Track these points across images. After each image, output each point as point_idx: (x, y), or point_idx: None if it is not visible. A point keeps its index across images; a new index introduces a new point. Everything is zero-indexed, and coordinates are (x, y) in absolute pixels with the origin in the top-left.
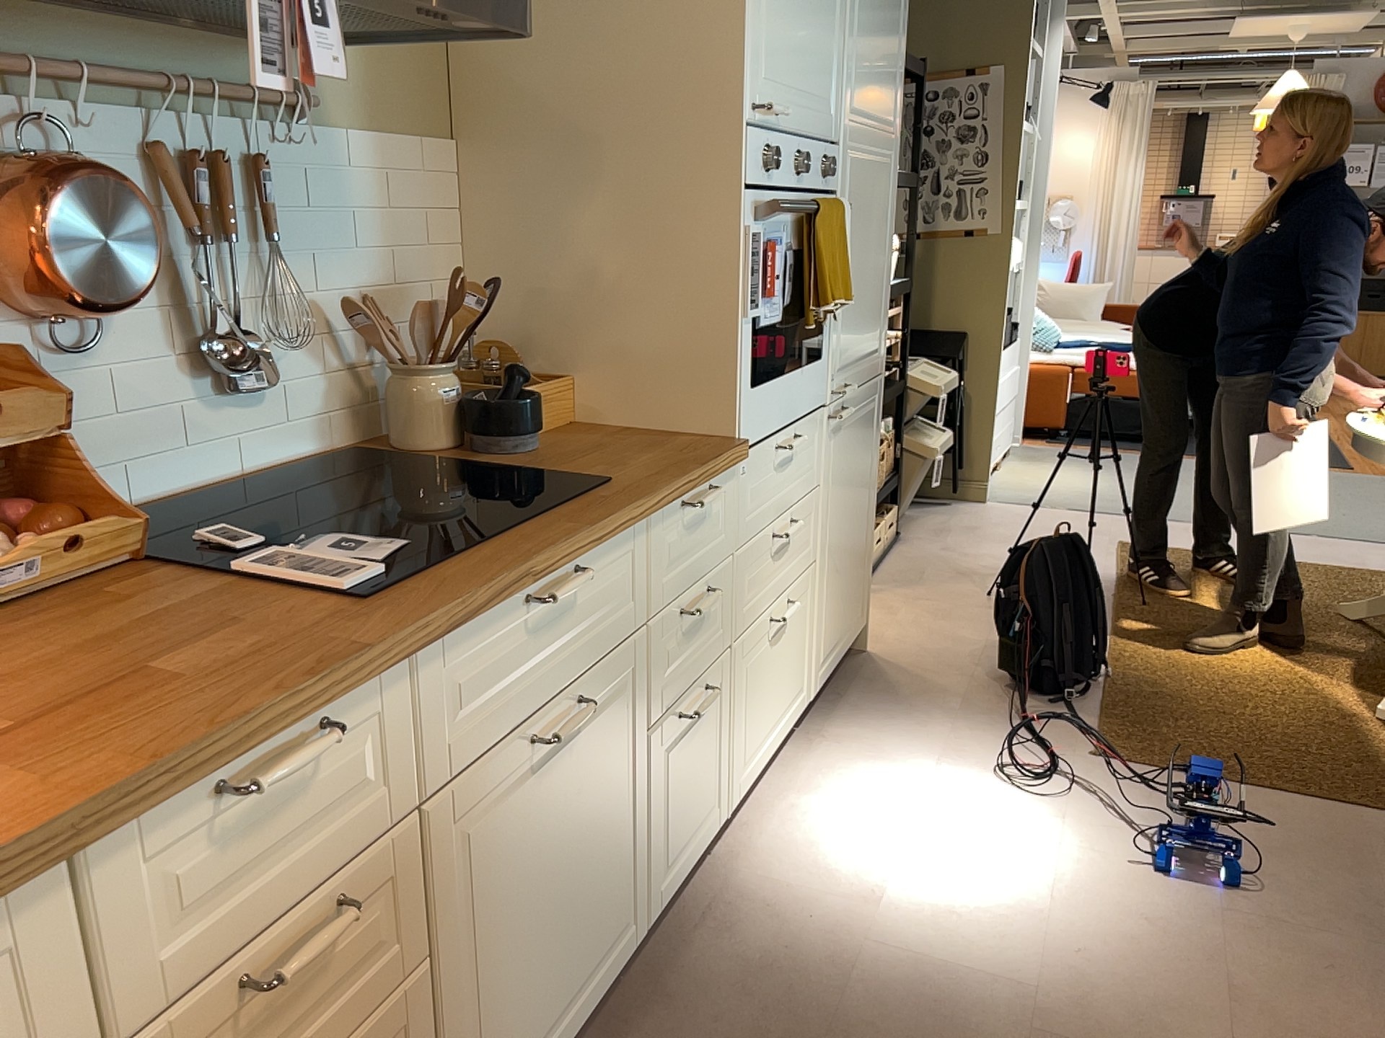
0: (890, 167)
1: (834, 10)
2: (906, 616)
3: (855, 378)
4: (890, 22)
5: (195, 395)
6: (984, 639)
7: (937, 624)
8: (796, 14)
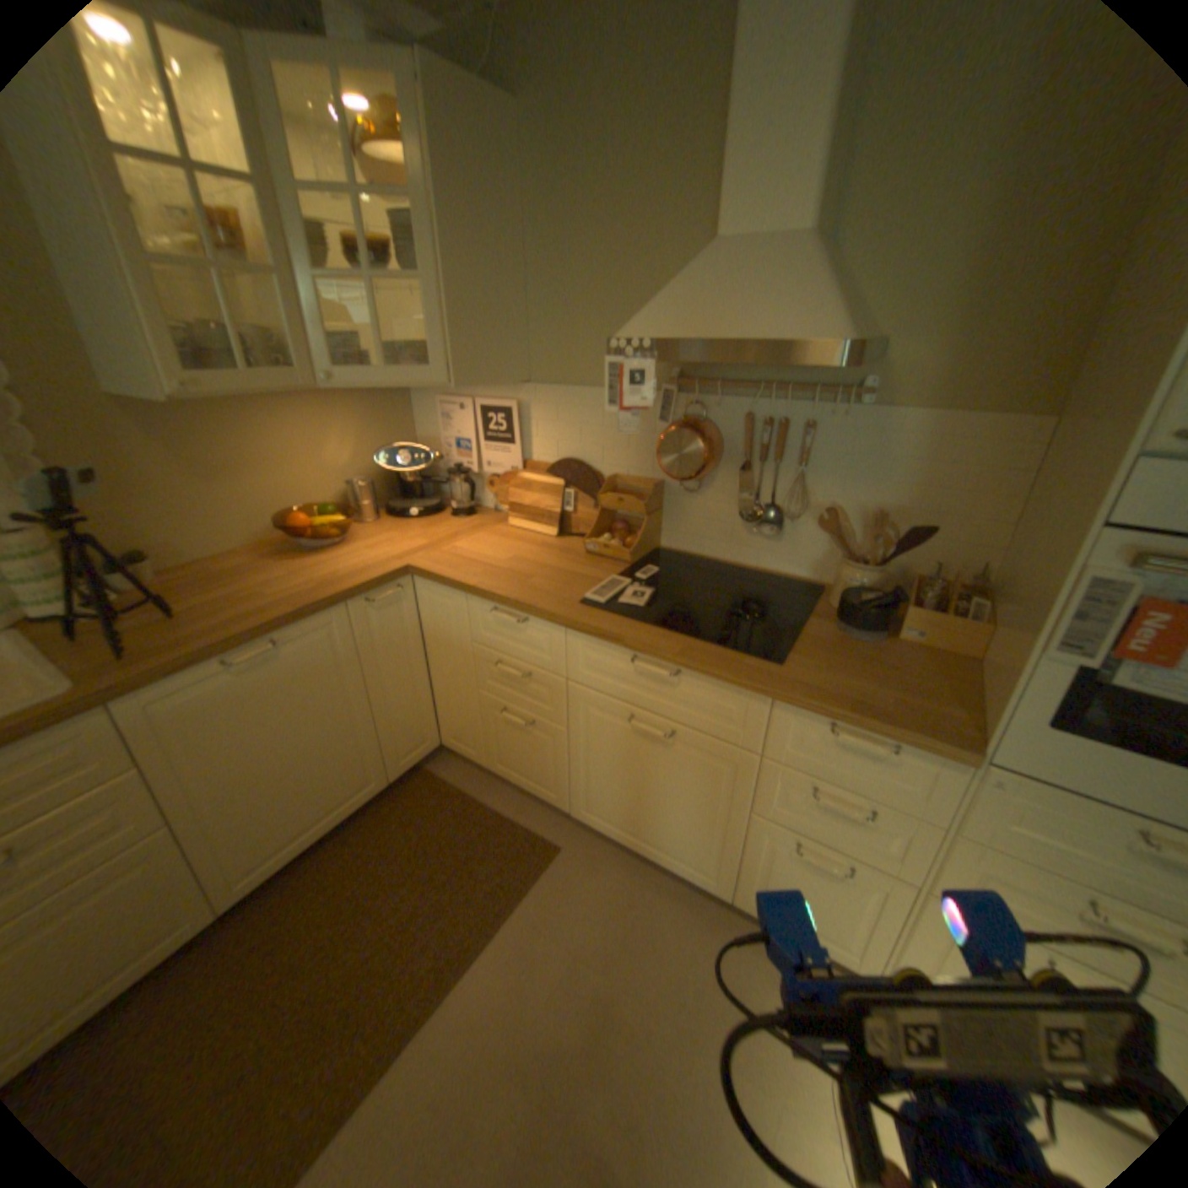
0: None
1: None
2: None
3: None
4: None
5: (738, 523)
6: None
7: None
8: None
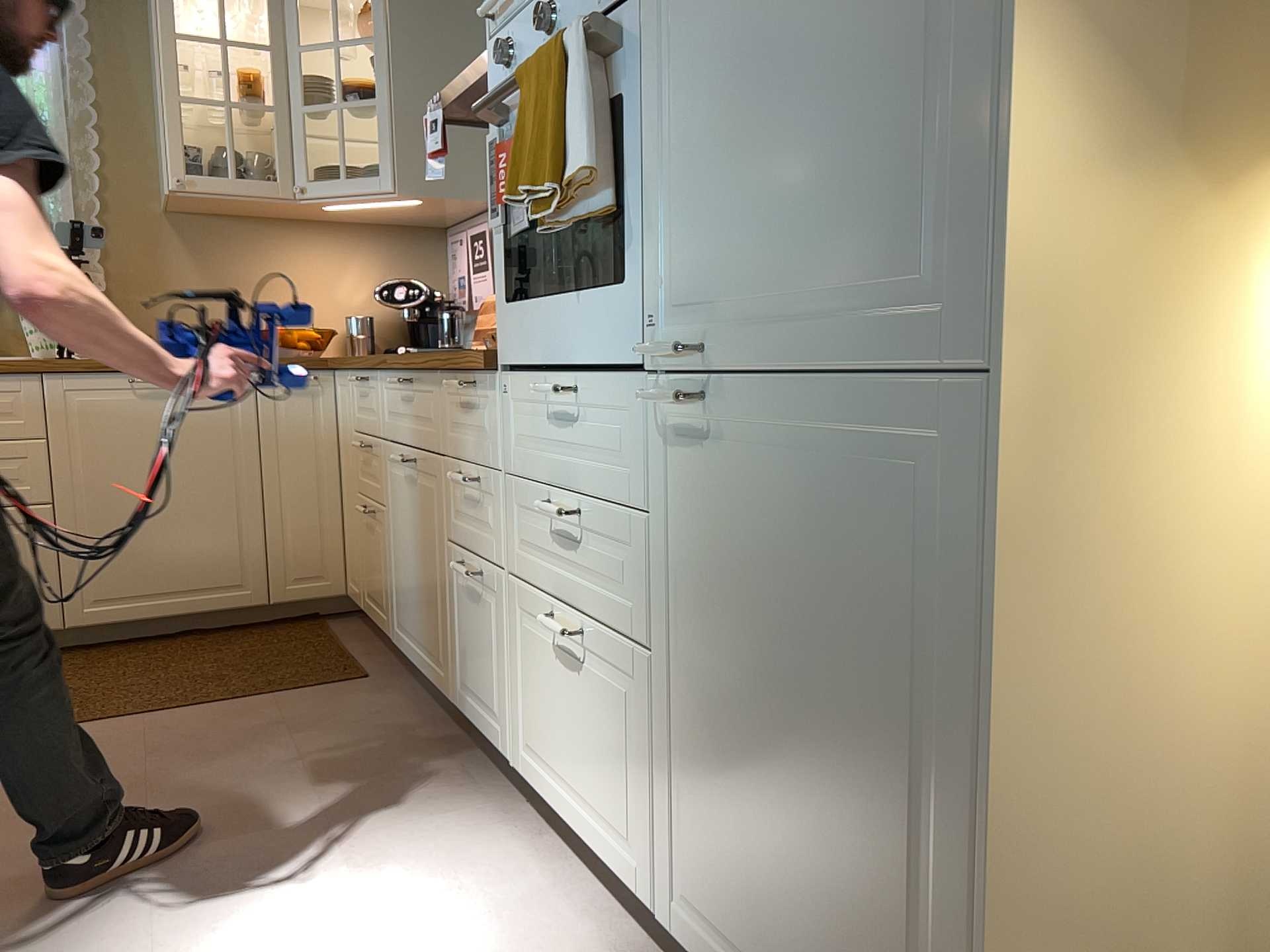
0: None
1: None
2: None
3: (775, 347)
4: None
5: None
6: None
7: None
8: None
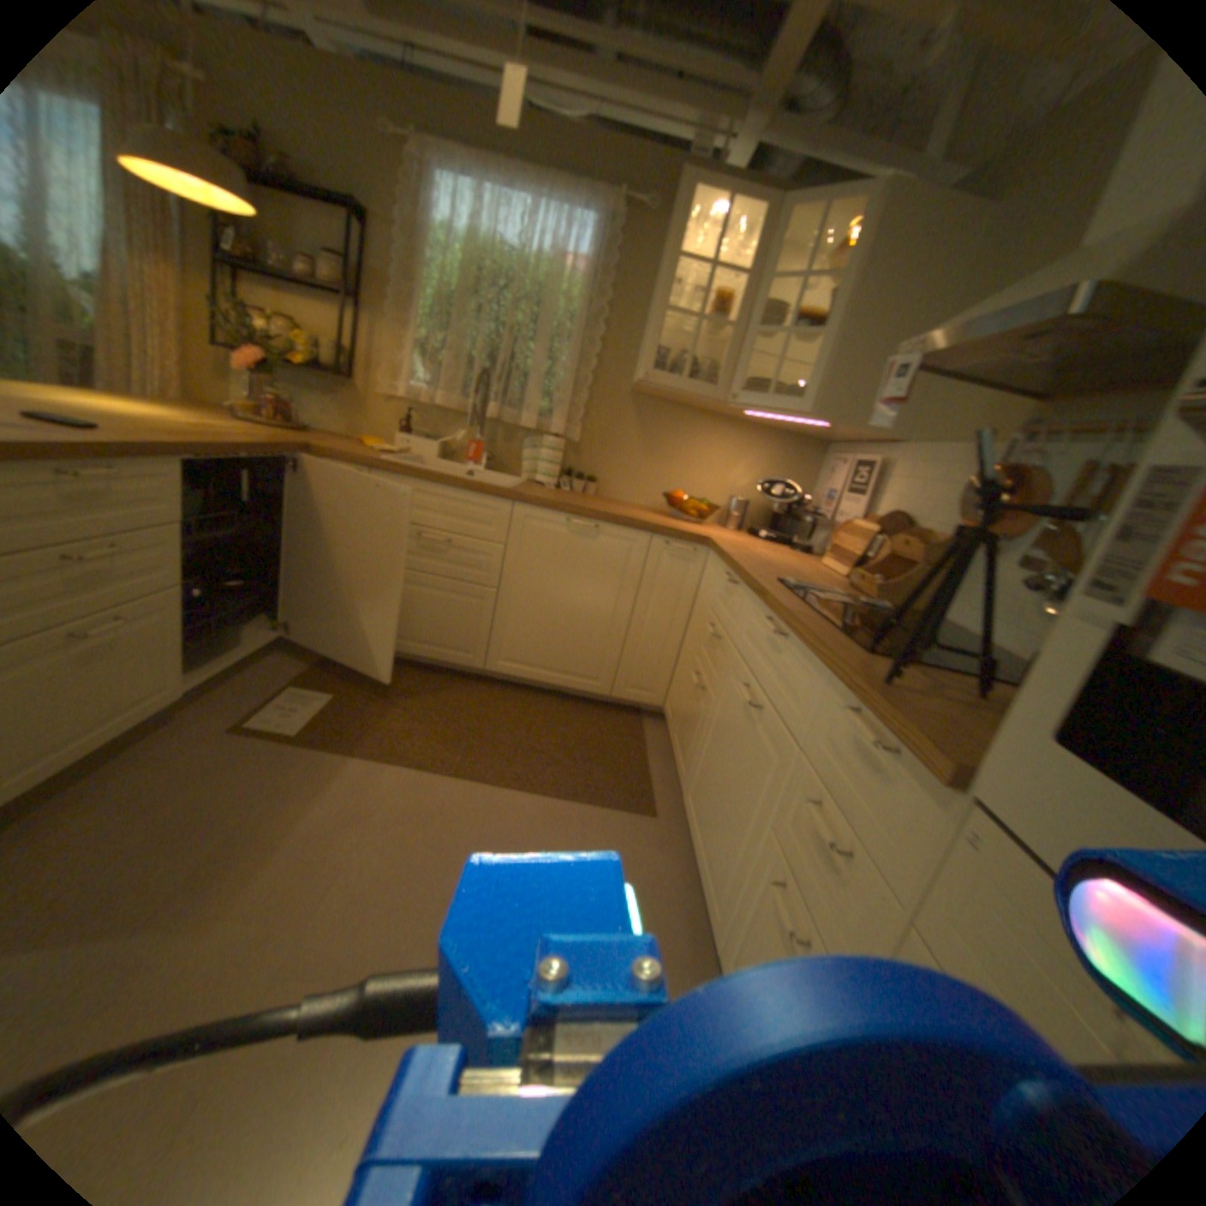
0: None
1: None
2: None
3: None
4: None
5: (1033, 604)
6: None
7: None
8: None
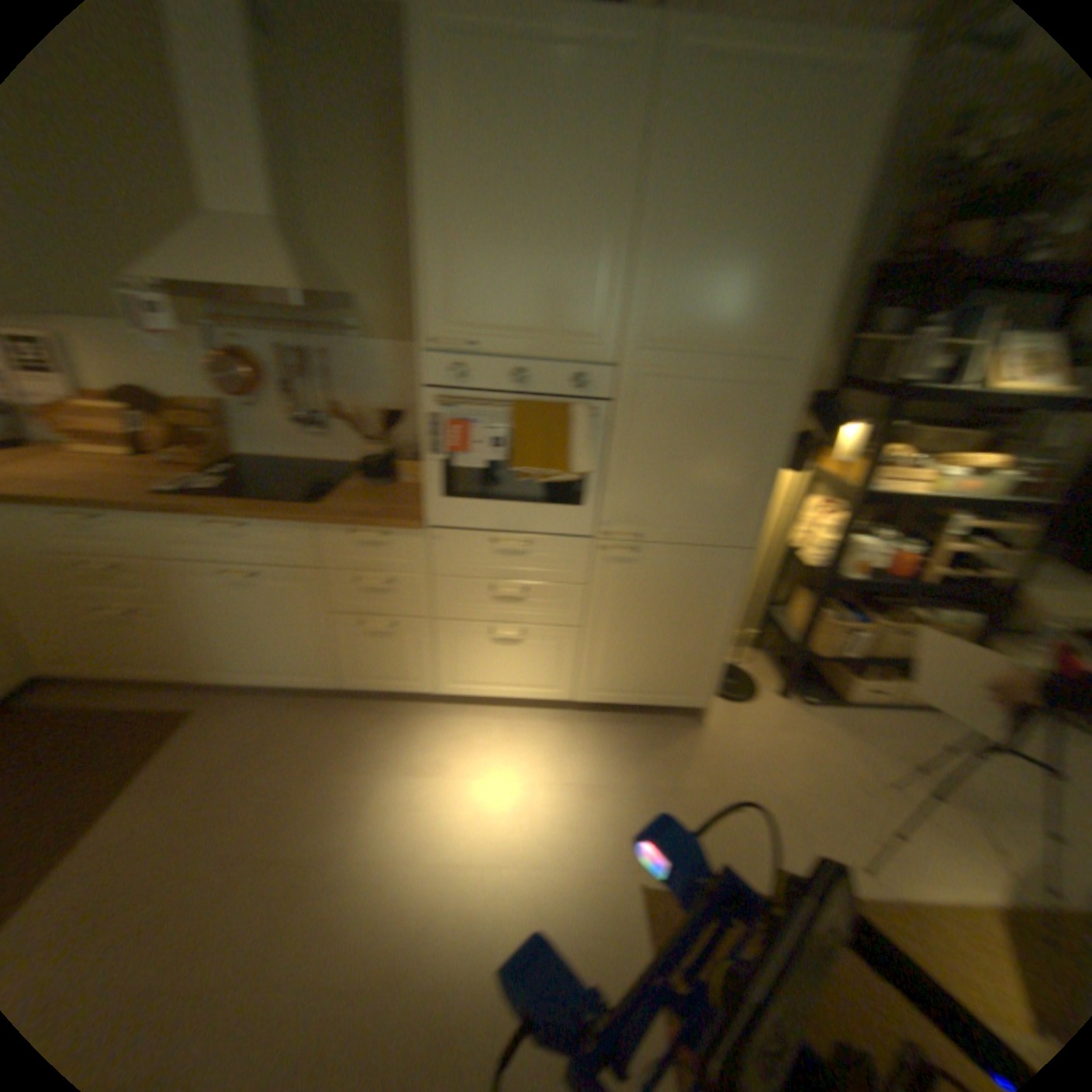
0: (785, 384)
1: (602, 258)
2: (788, 741)
3: (672, 536)
4: (782, 252)
5: (301, 428)
6: (799, 797)
7: (794, 761)
8: (511, 271)
